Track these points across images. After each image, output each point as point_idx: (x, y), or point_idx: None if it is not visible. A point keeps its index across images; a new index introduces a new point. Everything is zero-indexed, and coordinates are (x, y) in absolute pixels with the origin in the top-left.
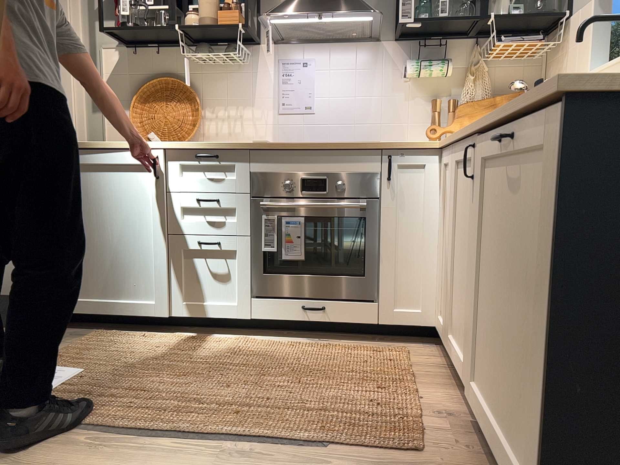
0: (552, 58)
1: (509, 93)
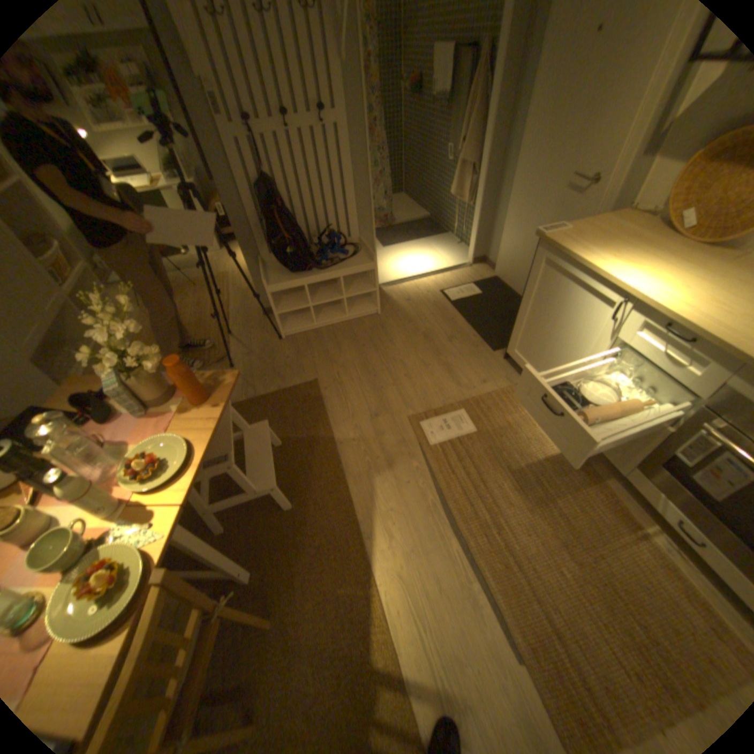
0: None
1: None
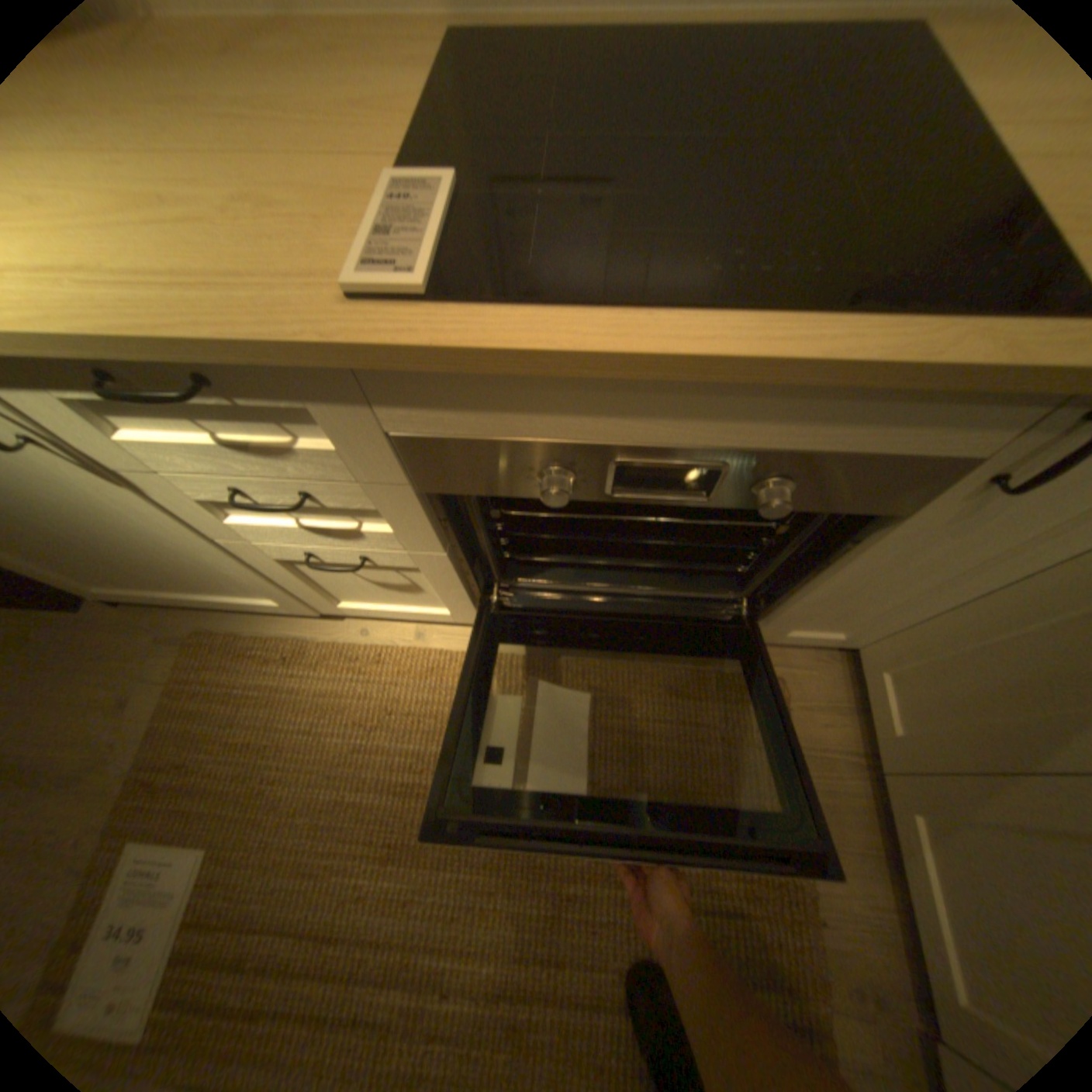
0: None
1: None
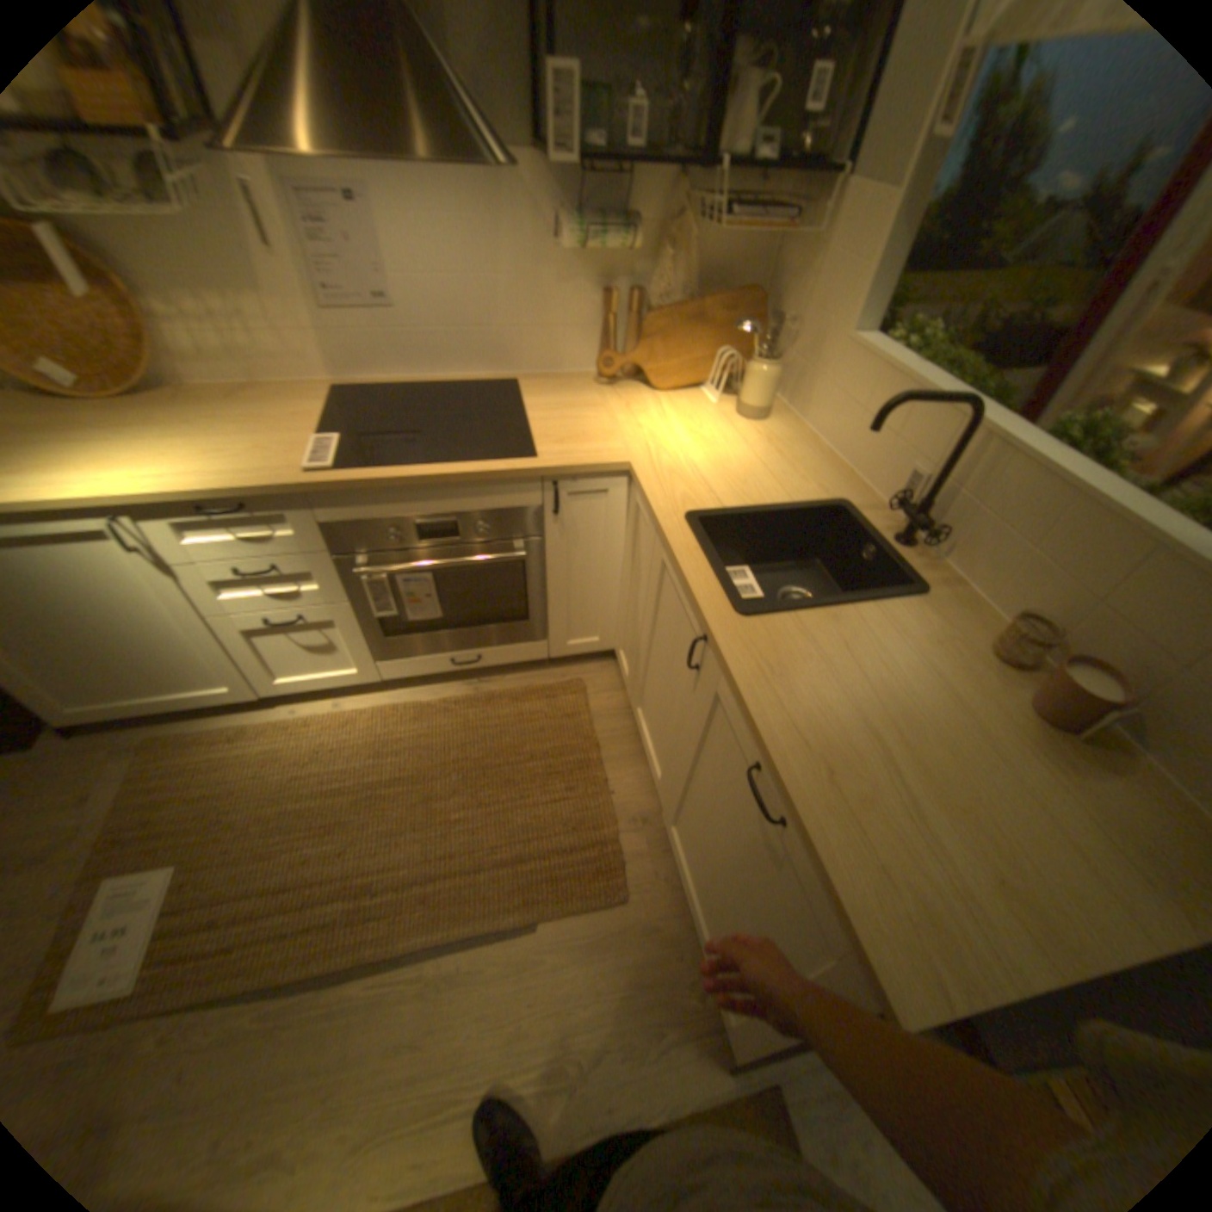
0: (804, 232)
1: (727, 274)
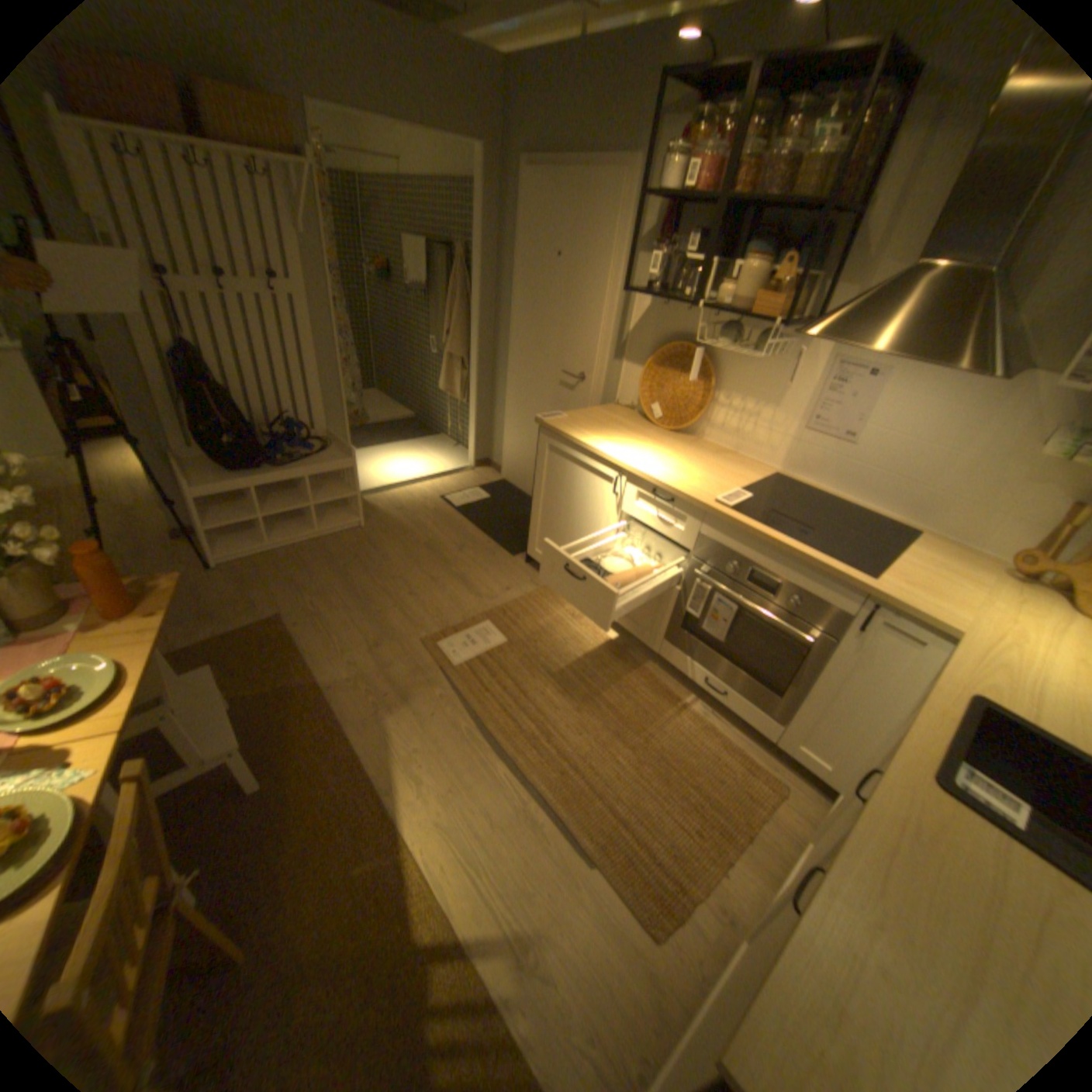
0: None
1: None
